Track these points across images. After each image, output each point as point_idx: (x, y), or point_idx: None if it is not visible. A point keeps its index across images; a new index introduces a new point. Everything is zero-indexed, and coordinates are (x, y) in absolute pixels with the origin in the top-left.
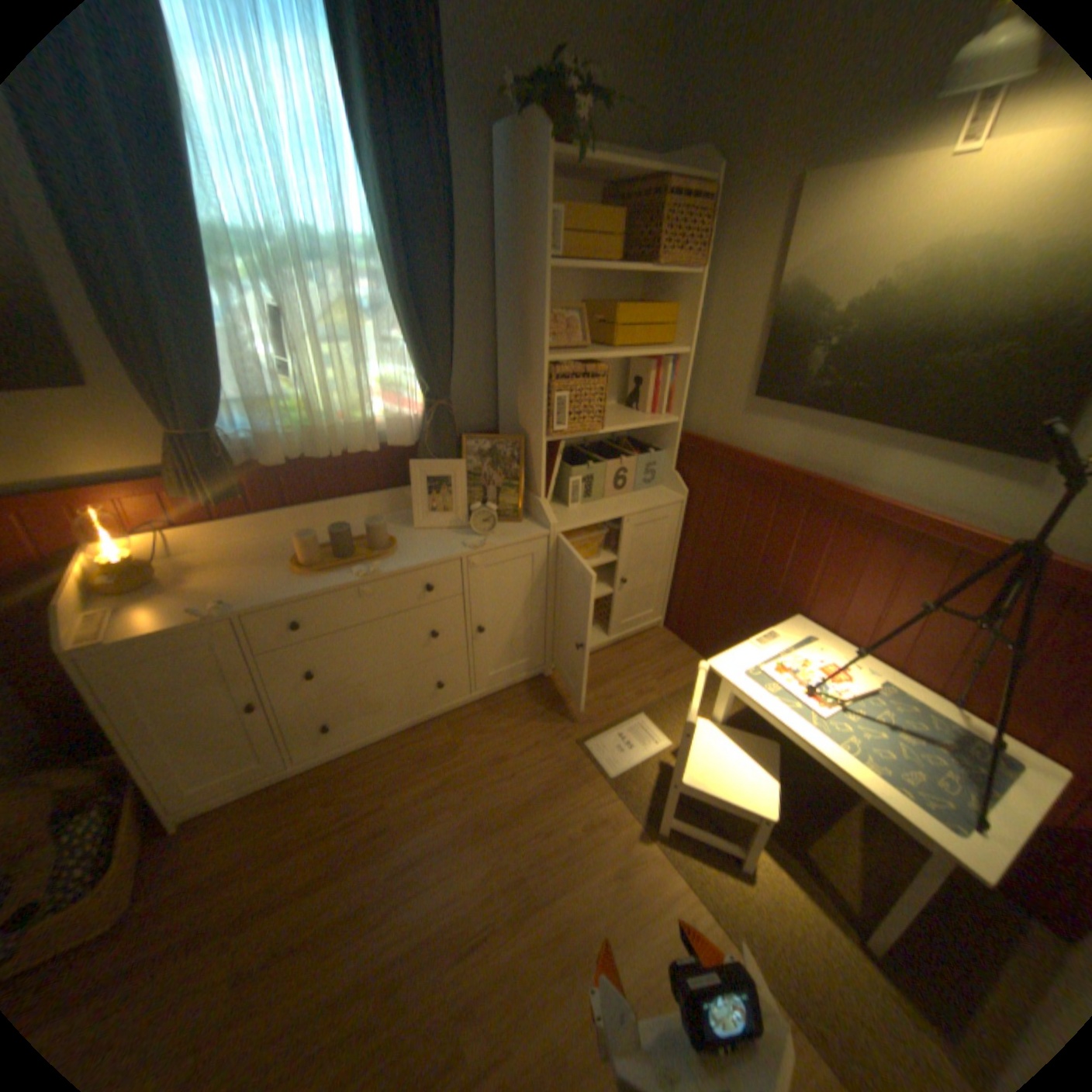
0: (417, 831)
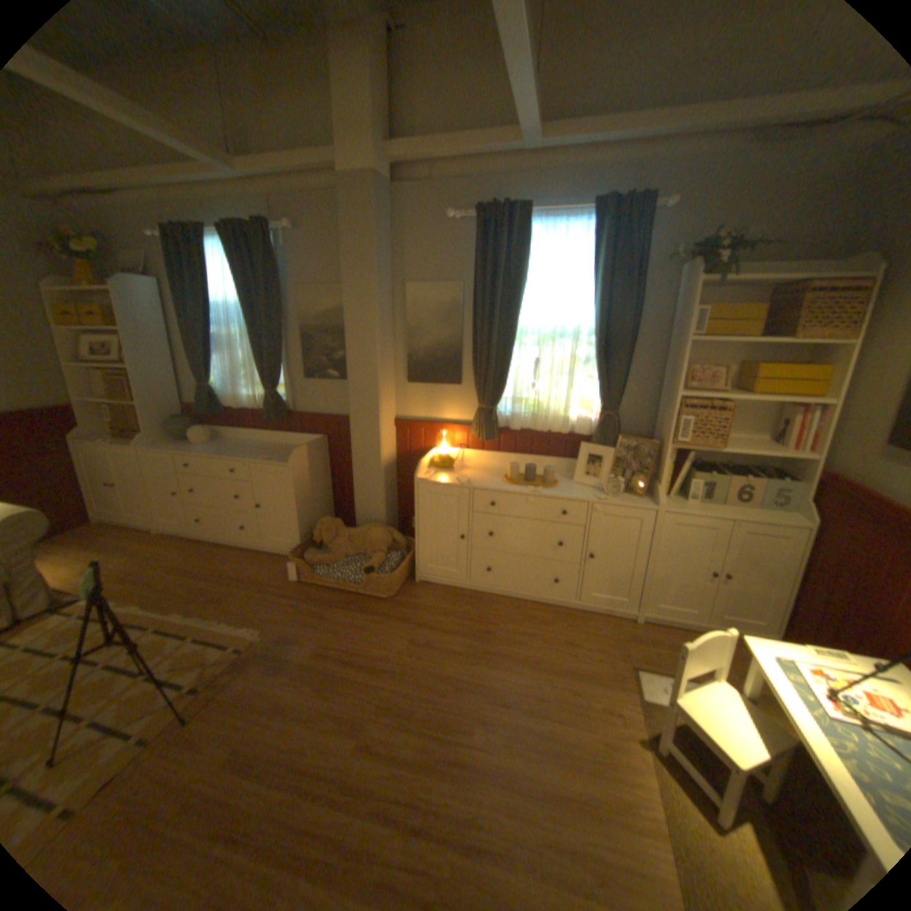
0: (508, 645)
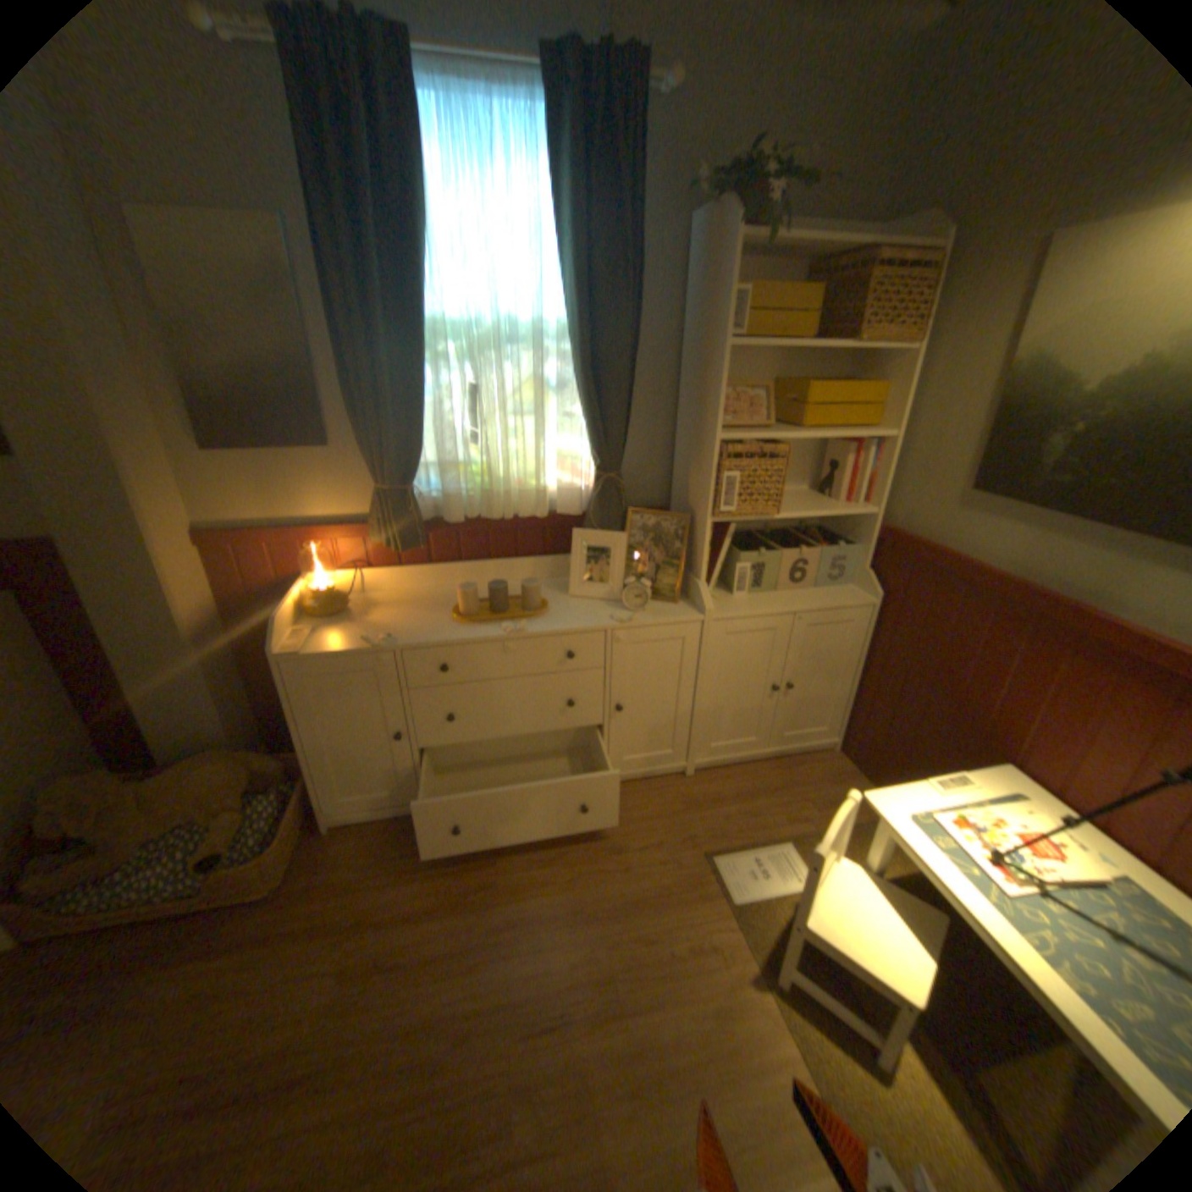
0: (521, 897)
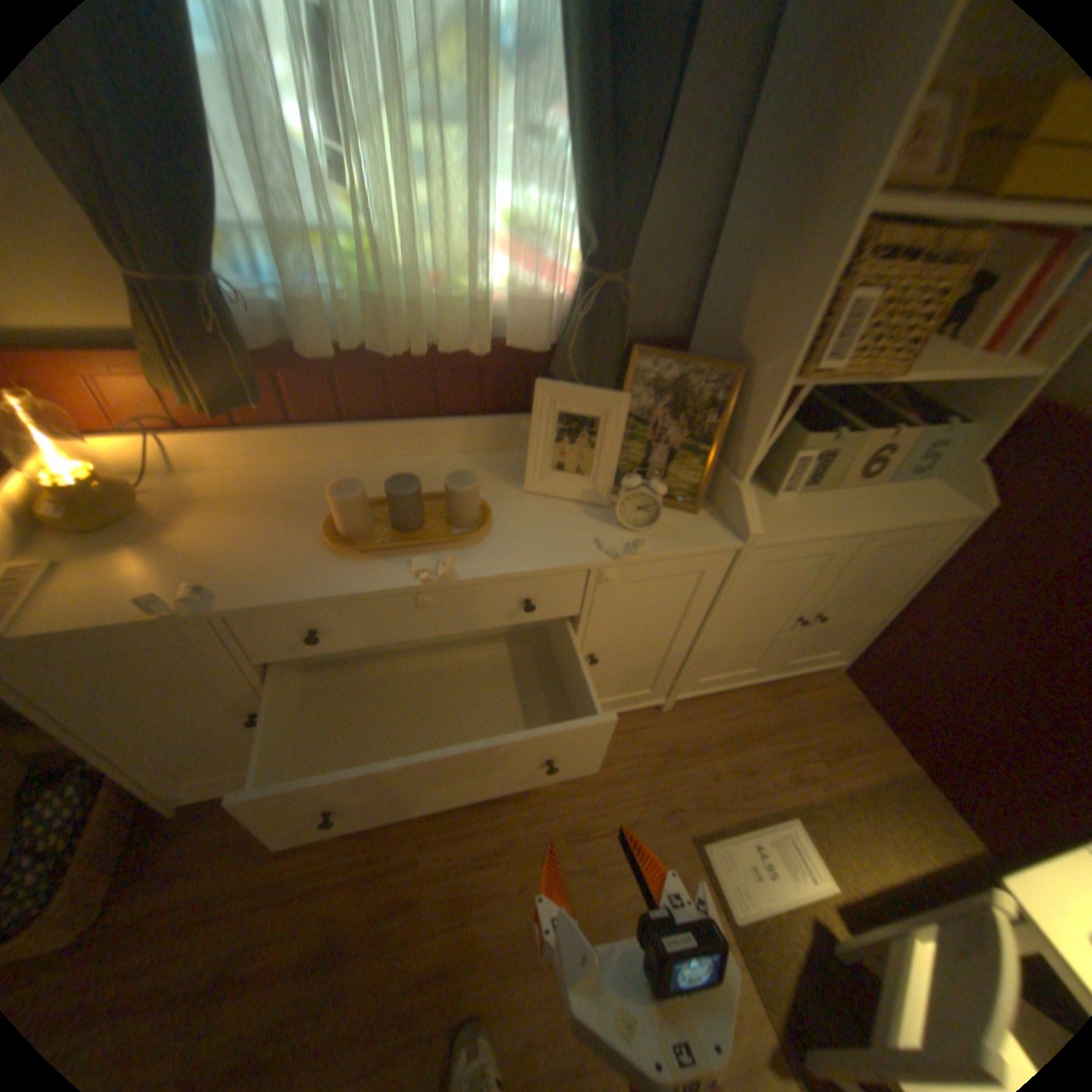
0: (453, 920)
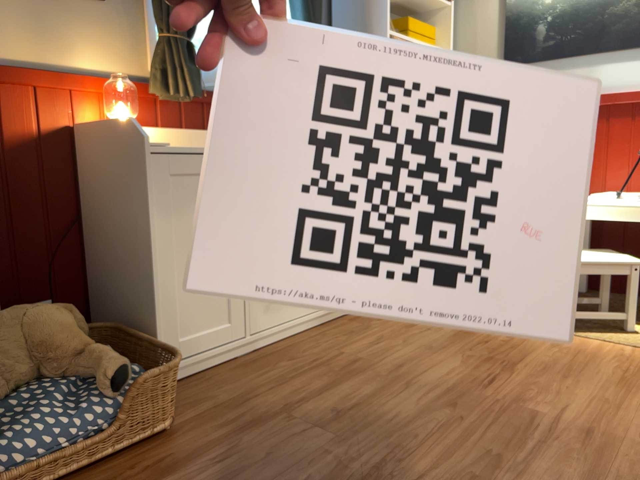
0: (384, 356)
